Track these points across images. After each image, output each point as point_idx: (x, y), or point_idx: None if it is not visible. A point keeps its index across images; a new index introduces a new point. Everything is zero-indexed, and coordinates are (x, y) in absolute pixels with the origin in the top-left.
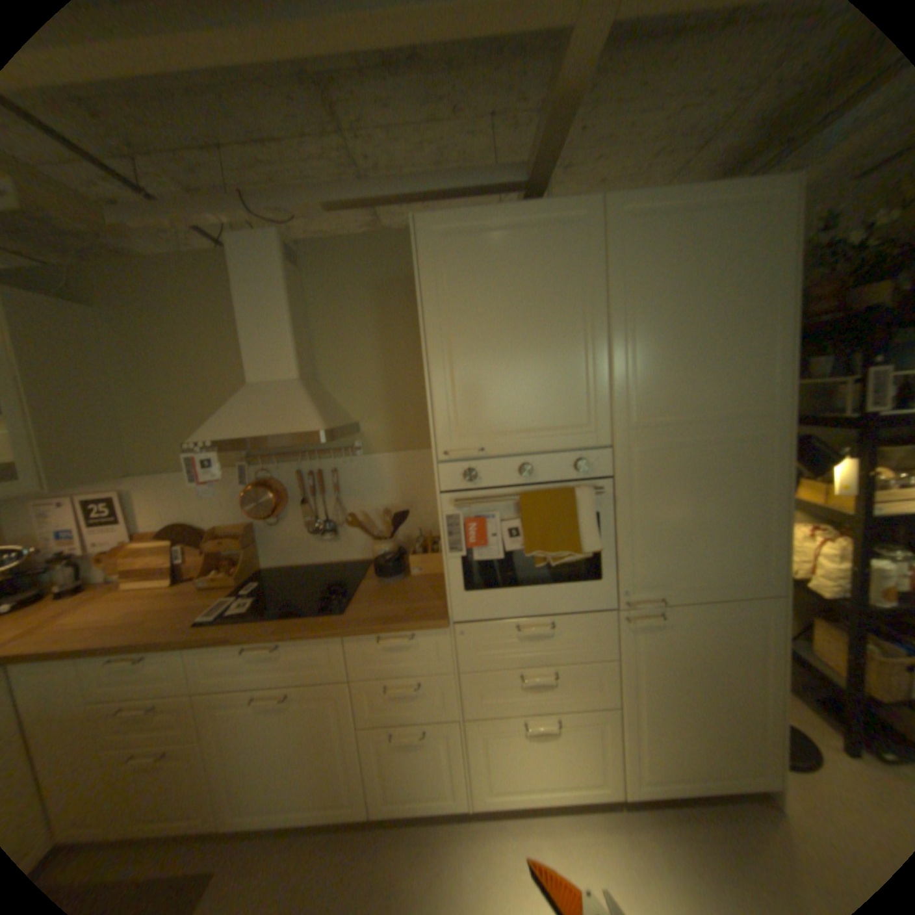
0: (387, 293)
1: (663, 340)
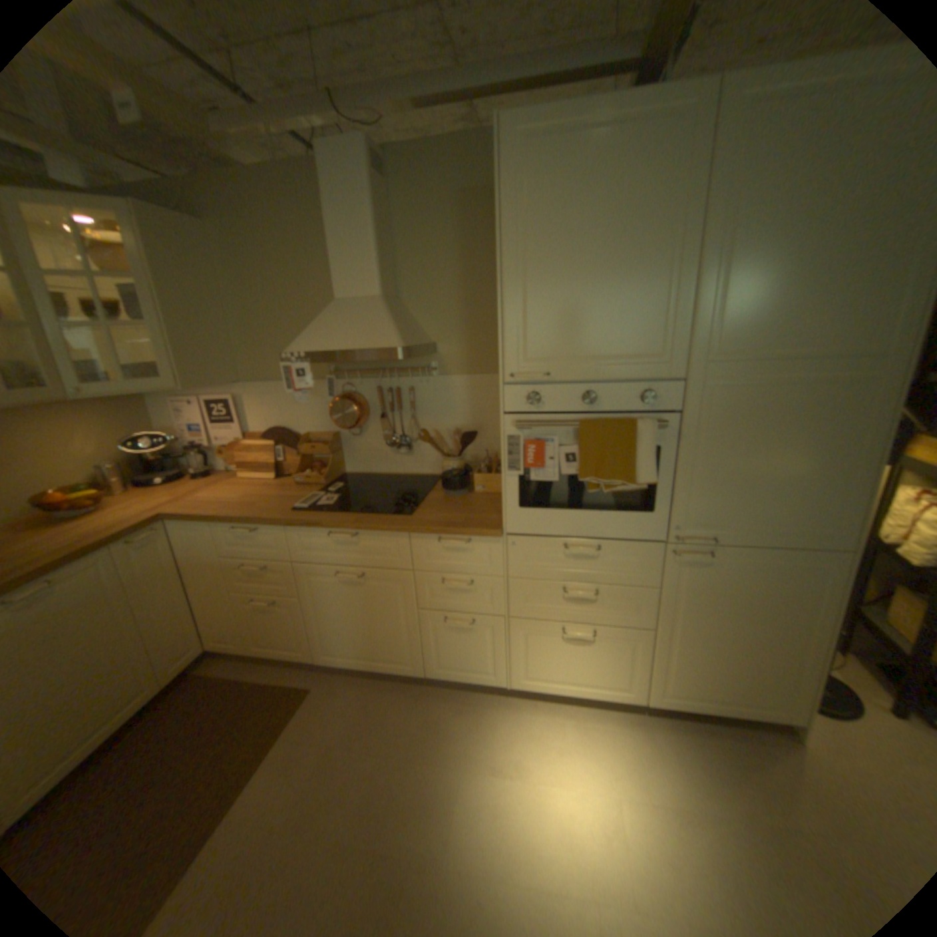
0: (471, 205)
1: (764, 262)
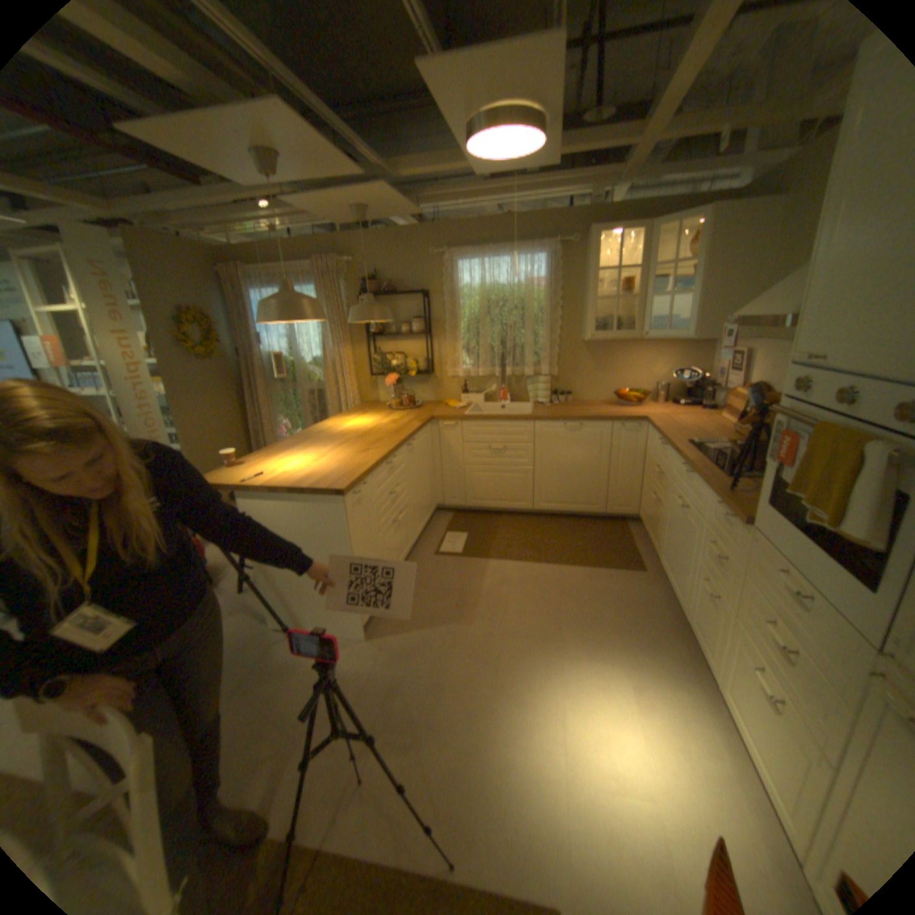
0: None
1: None
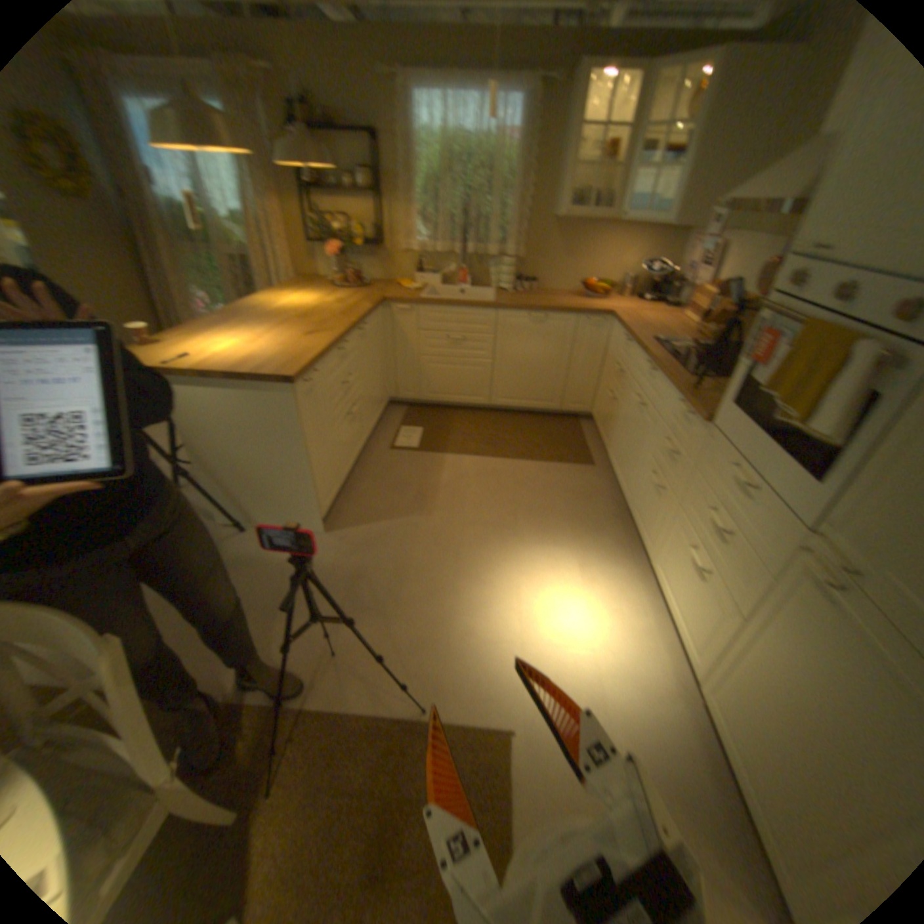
0: None
1: None
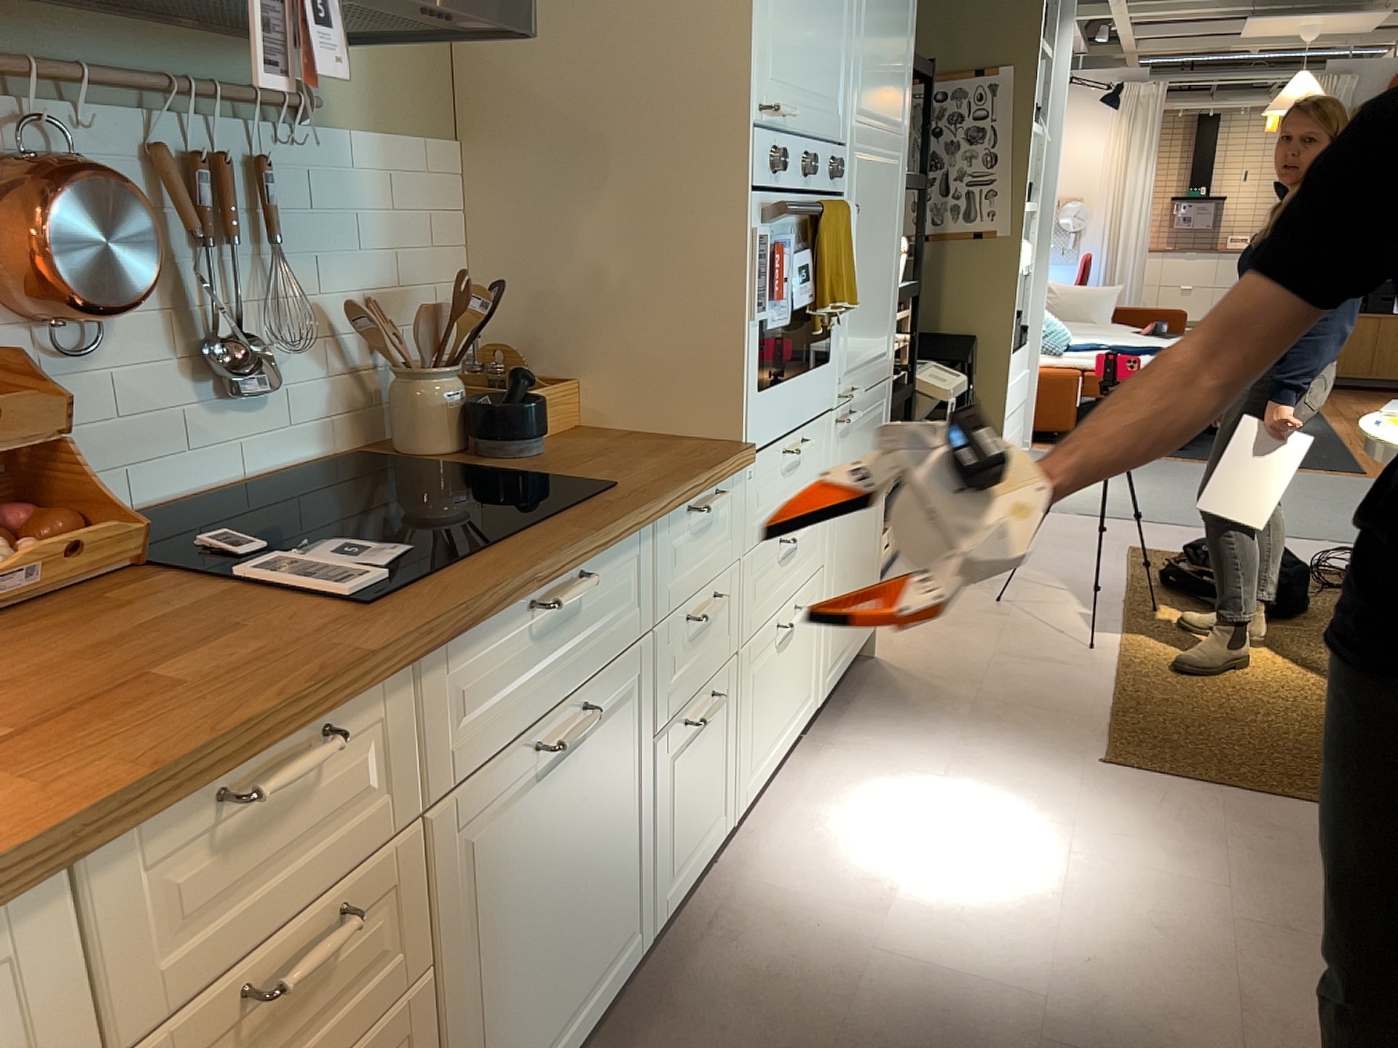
0: None
1: (877, 0)
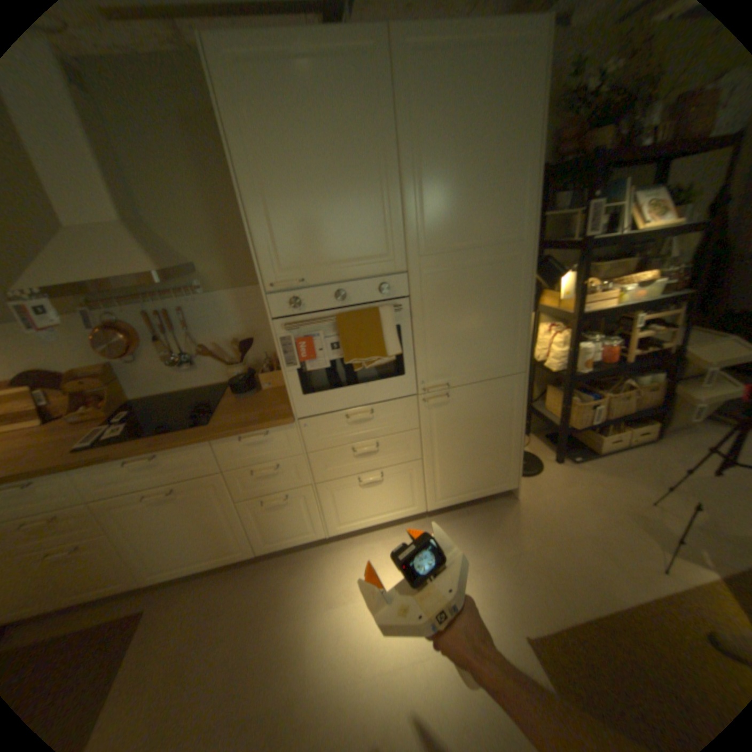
0: (197, 126)
1: (443, 177)
